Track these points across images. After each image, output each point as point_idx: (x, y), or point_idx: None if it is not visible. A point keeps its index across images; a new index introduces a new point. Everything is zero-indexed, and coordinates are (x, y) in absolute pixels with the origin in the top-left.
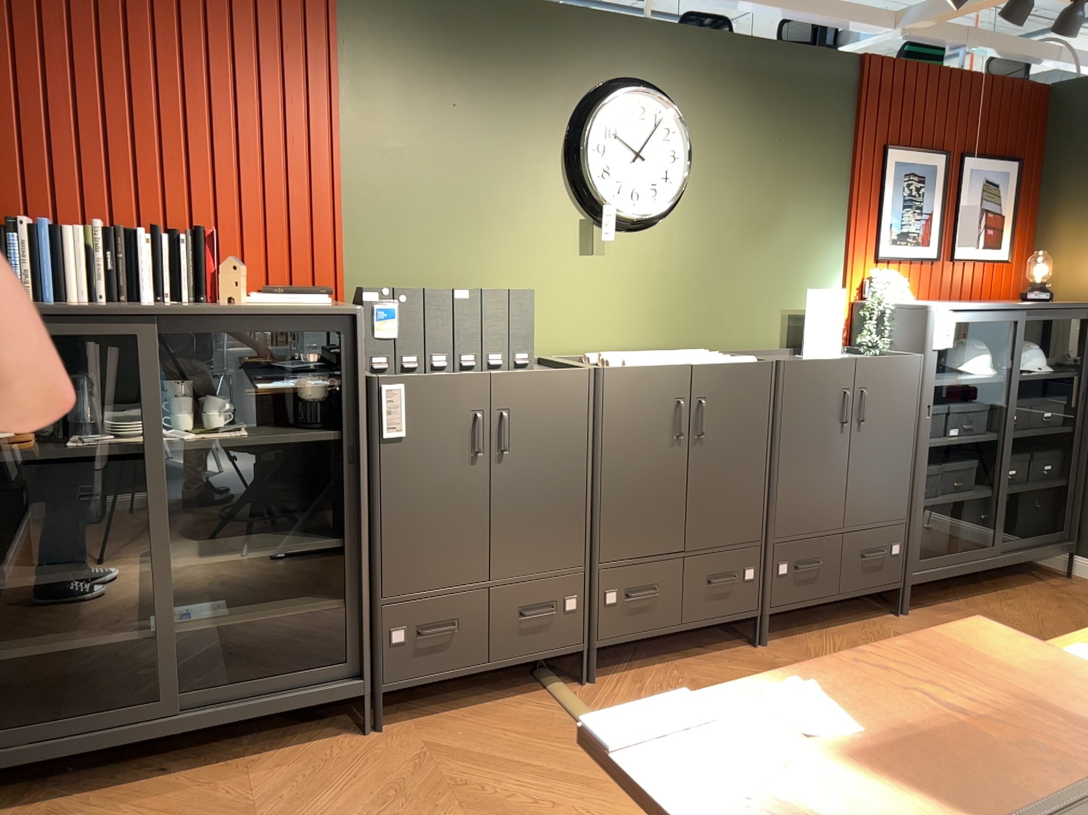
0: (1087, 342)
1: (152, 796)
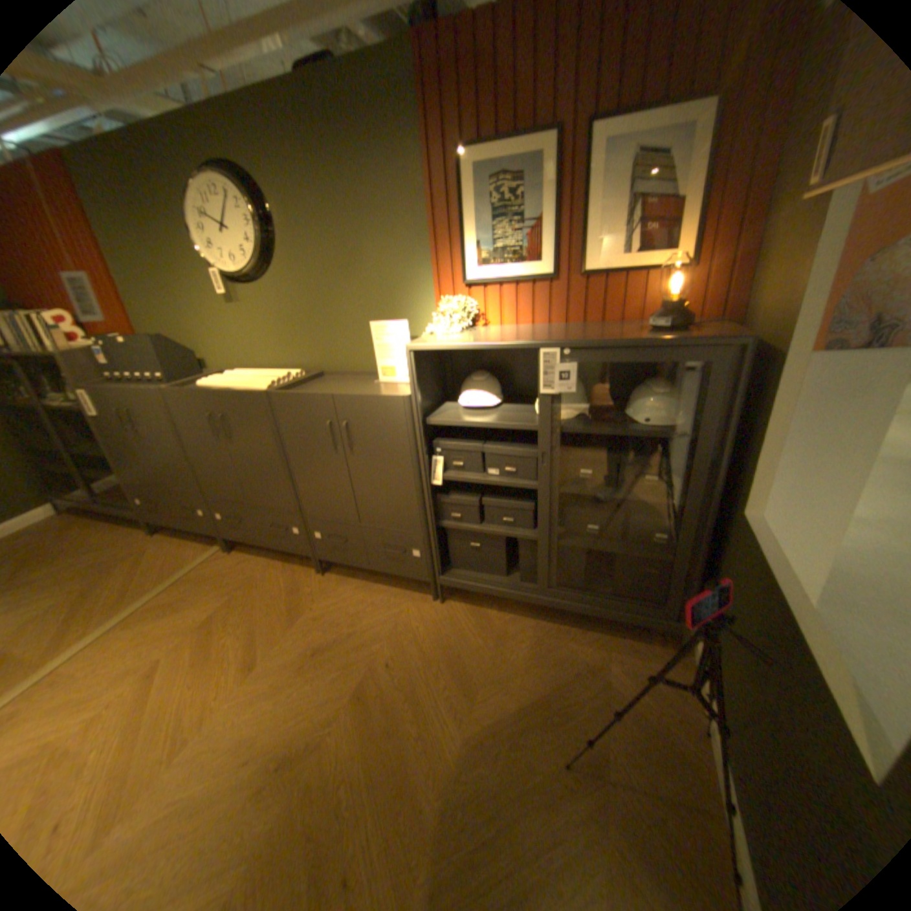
0: (720, 394)
1: (89, 529)
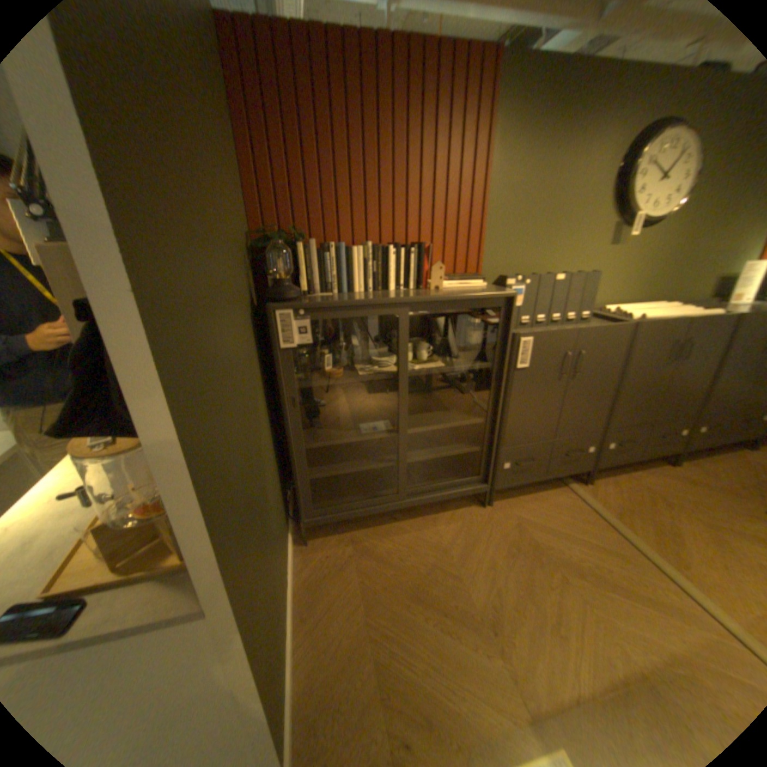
0: None
1: (397, 537)
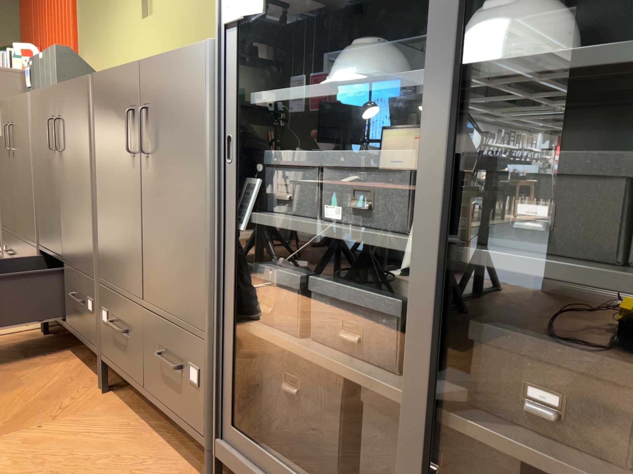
0: None
1: None
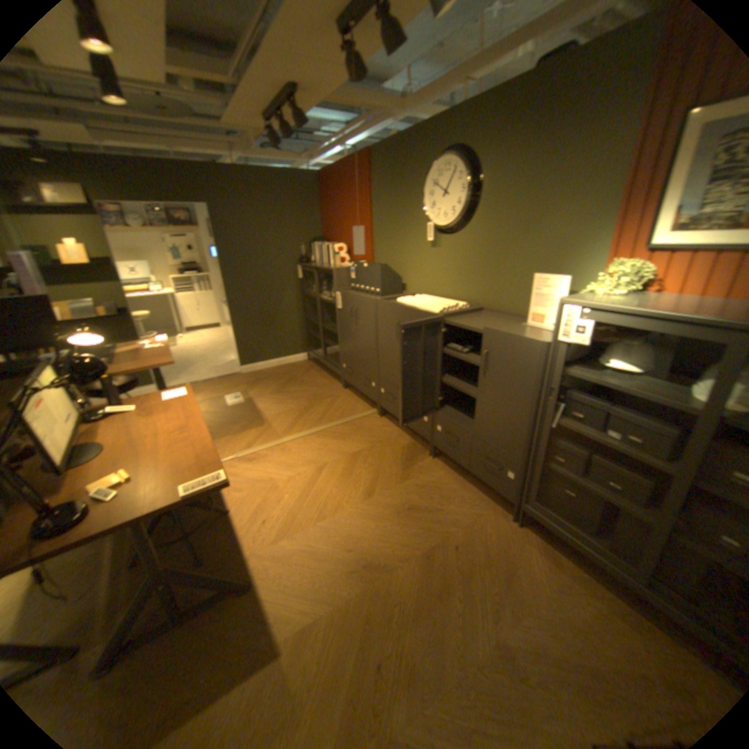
0: None
1: (319, 373)
